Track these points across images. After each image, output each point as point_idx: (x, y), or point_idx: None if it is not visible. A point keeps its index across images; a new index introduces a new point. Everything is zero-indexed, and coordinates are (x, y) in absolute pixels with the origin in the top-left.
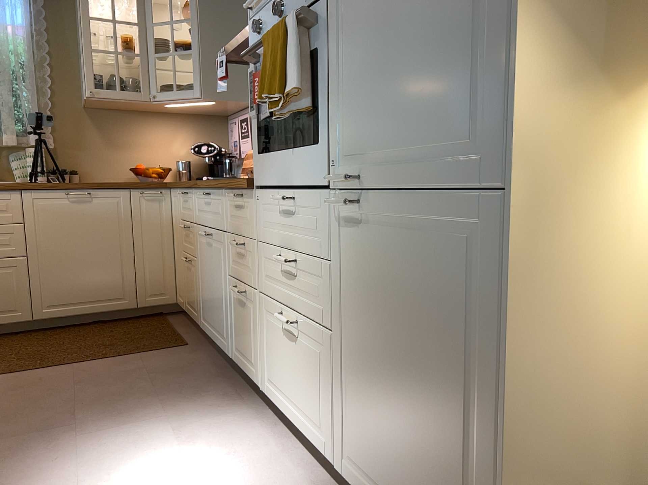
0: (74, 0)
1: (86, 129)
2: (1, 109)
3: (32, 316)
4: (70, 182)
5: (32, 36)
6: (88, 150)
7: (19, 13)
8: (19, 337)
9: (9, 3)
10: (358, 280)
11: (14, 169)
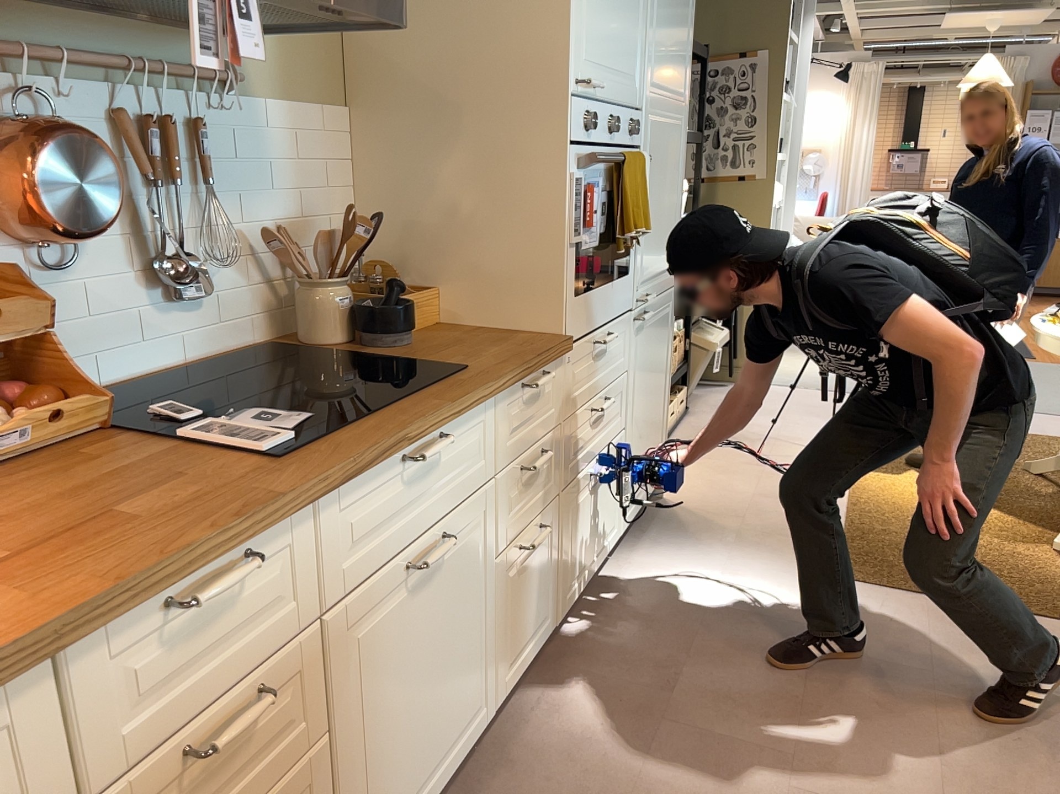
0: None
1: None
2: None
3: None
4: None
5: None
6: None
7: None
8: None
9: None
10: (638, 368)
11: None
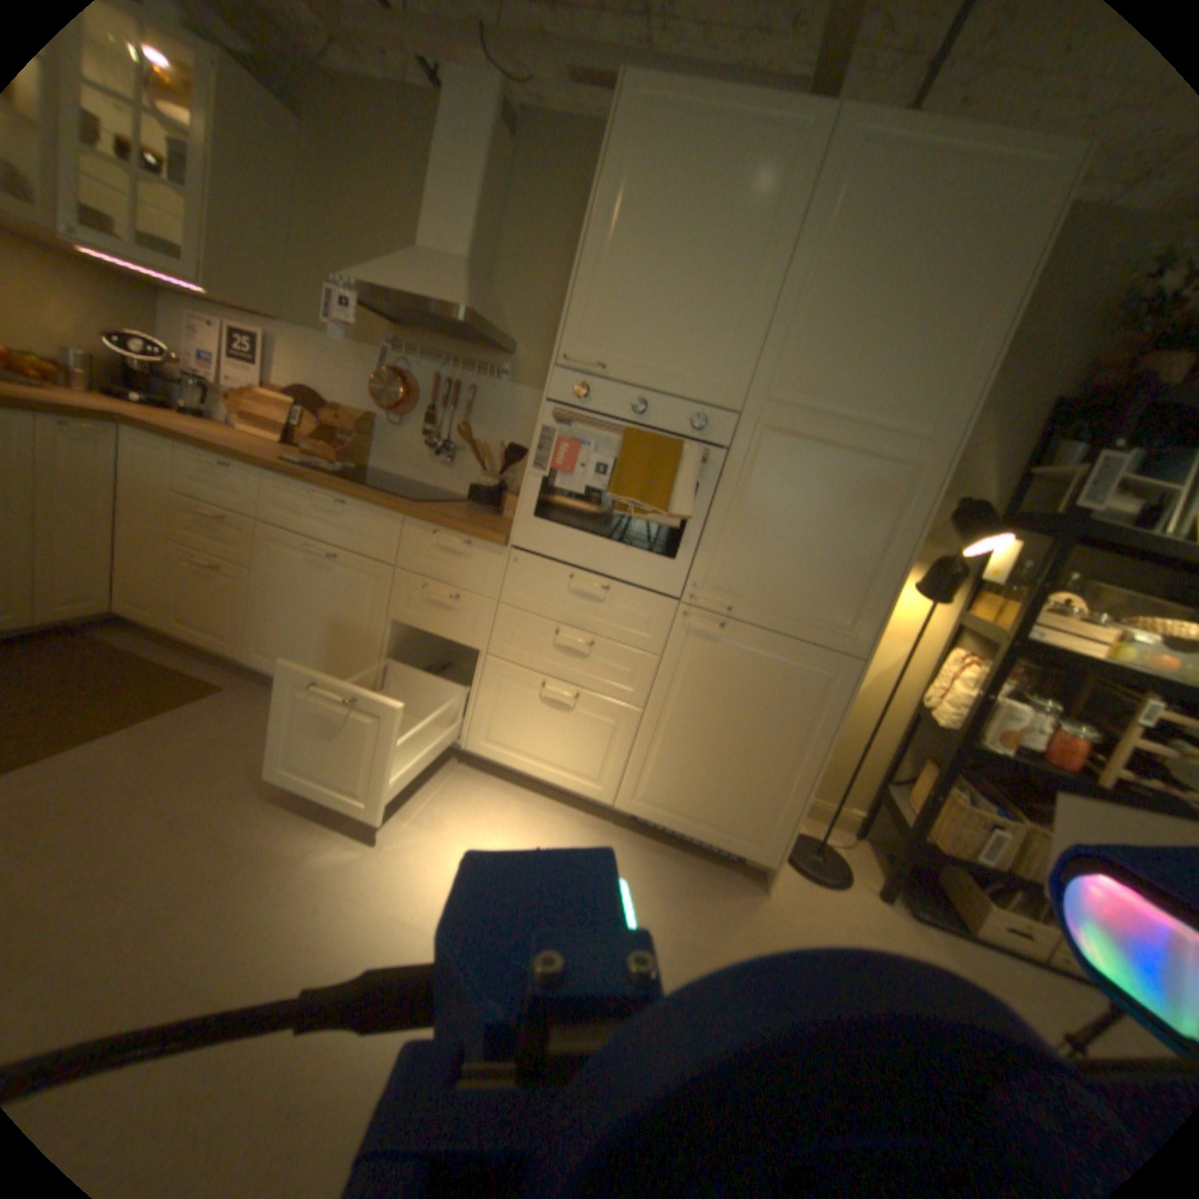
0: None
1: None
2: None
3: None
4: None
5: None
6: None
7: None
8: None
9: None
10: (693, 675)
11: None
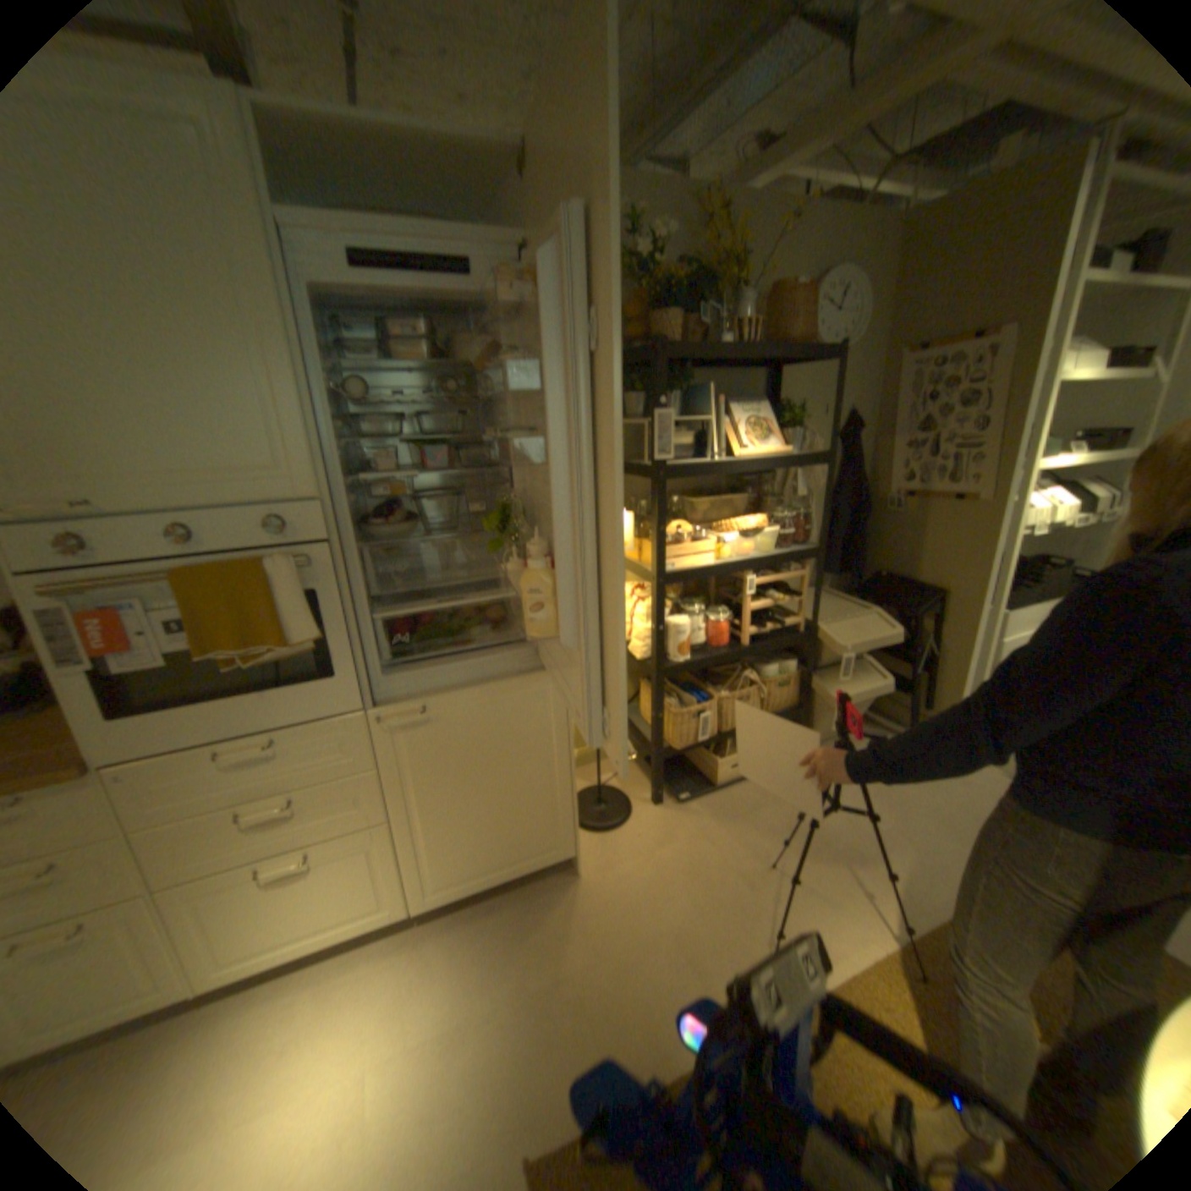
0: None
1: None
2: None
3: None
4: None
5: None
6: None
7: None
8: None
9: None
10: (420, 765)
11: None
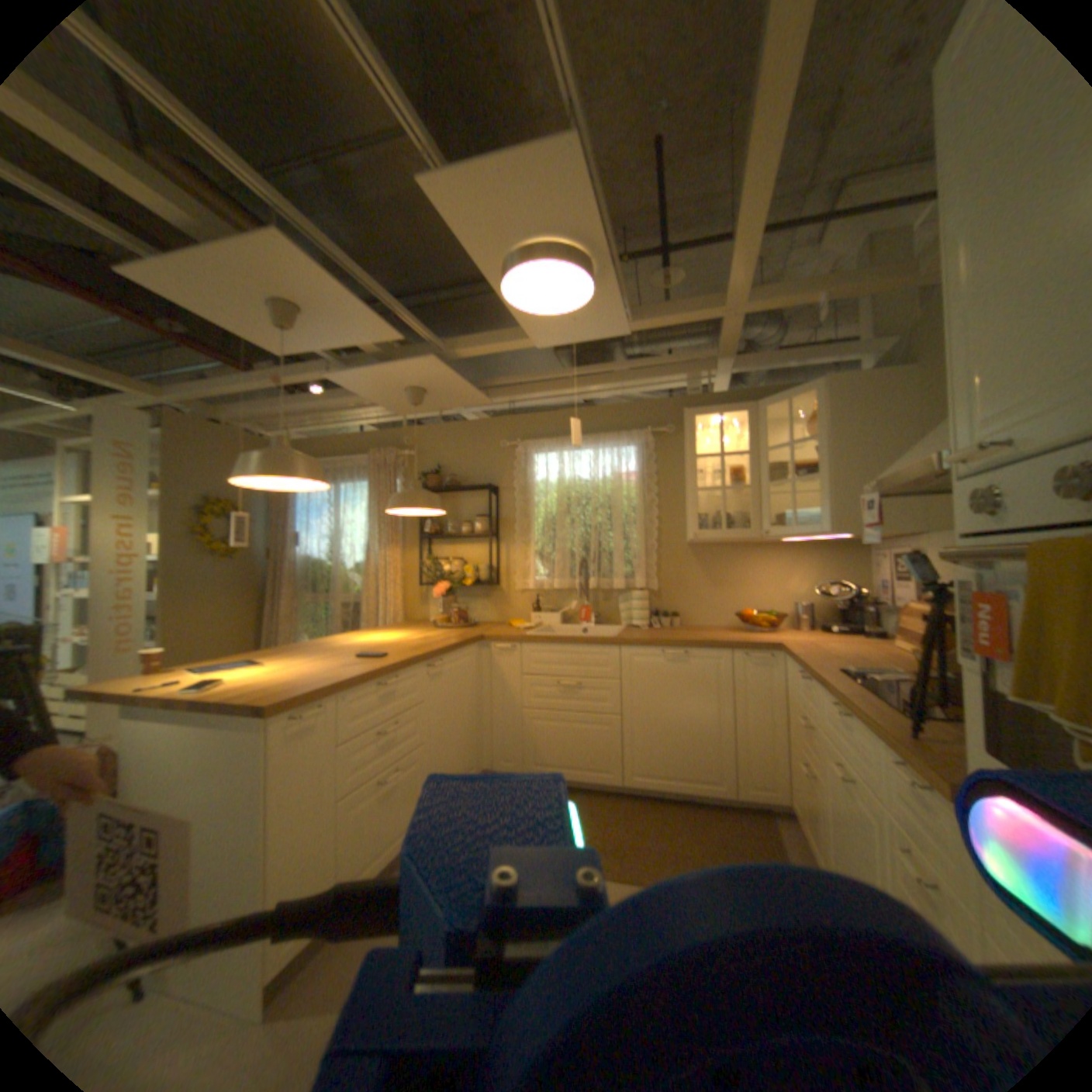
0: (684, 437)
1: (690, 568)
2: (613, 553)
3: (624, 782)
4: (671, 627)
5: (643, 481)
6: (690, 591)
7: (633, 462)
8: (610, 802)
9: (626, 454)
10: None
11: (621, 611)
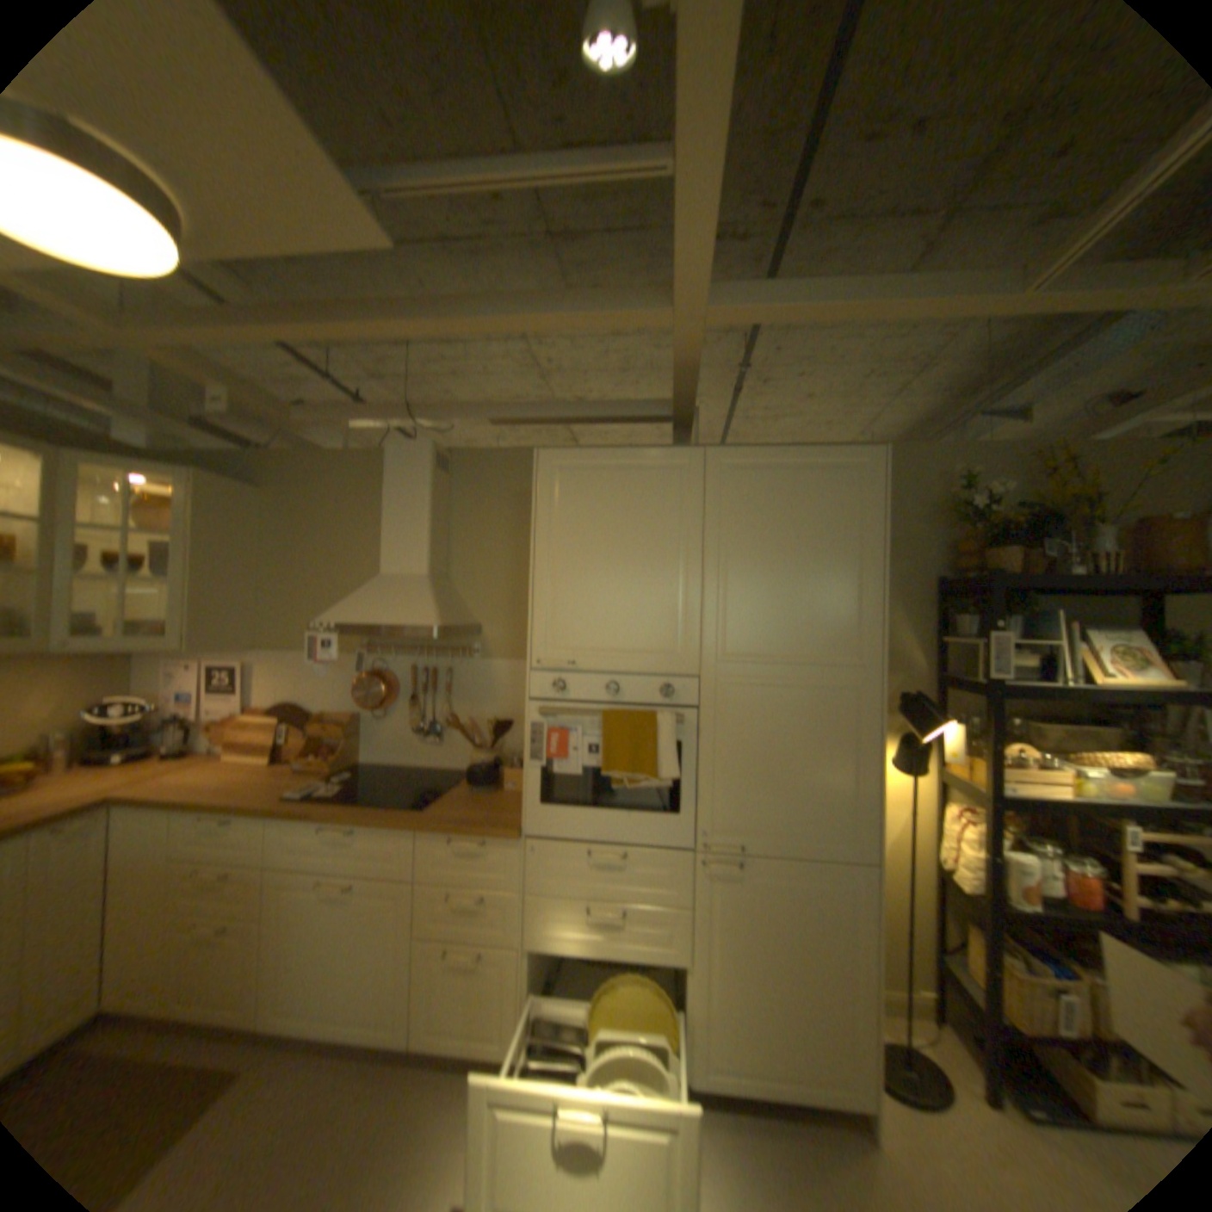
0: None
1: None
2: None
3: None
4: None
5: None
6: None
7: None
8: None
9: None
10: (730, 922)
11: None
